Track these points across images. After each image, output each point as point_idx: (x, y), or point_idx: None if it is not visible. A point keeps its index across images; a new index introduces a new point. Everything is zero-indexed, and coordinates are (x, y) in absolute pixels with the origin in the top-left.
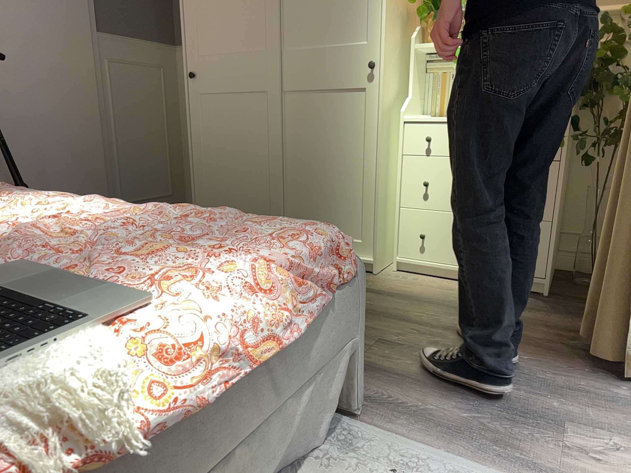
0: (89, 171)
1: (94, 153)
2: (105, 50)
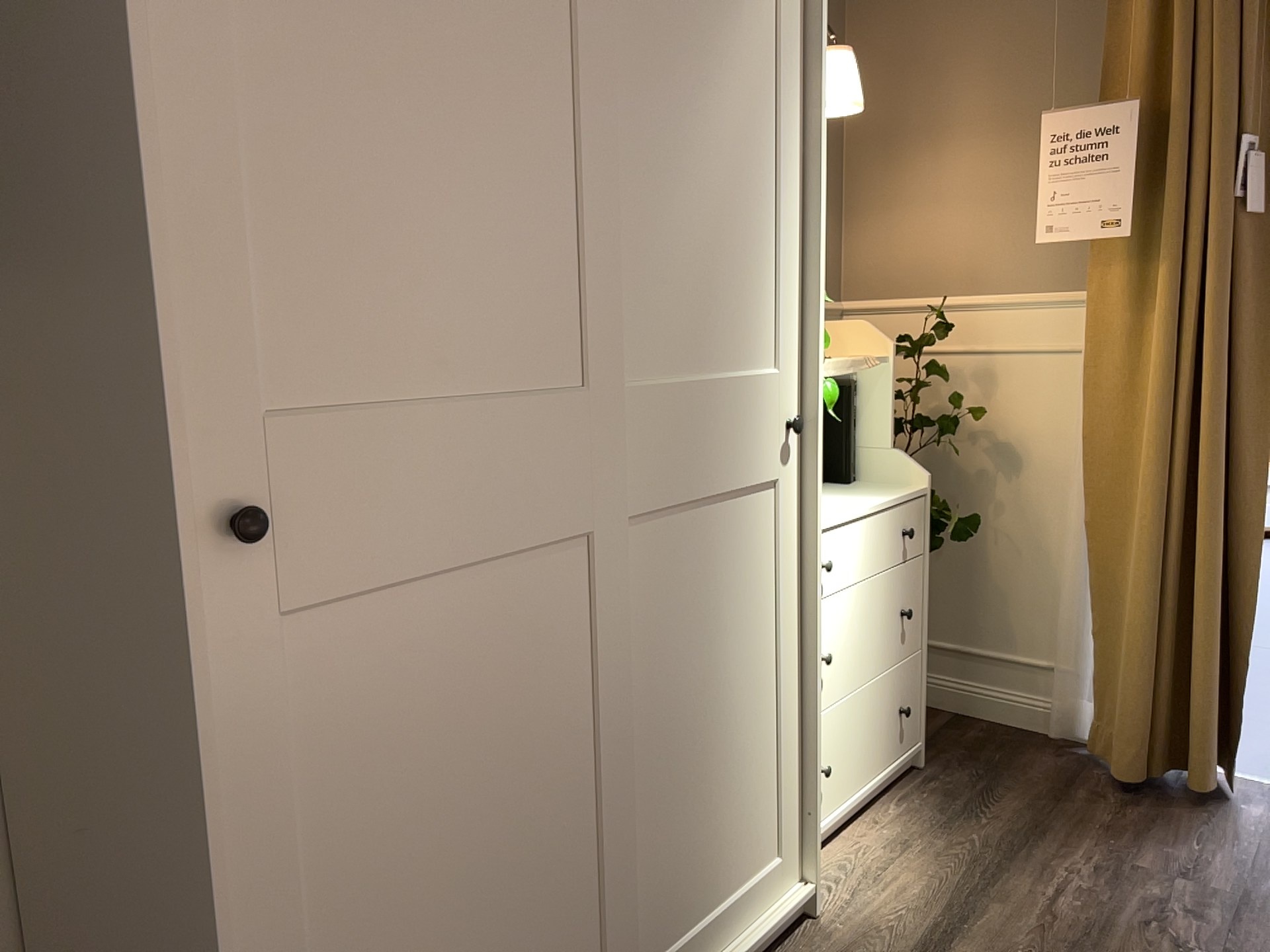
0: None
1: None
2: None
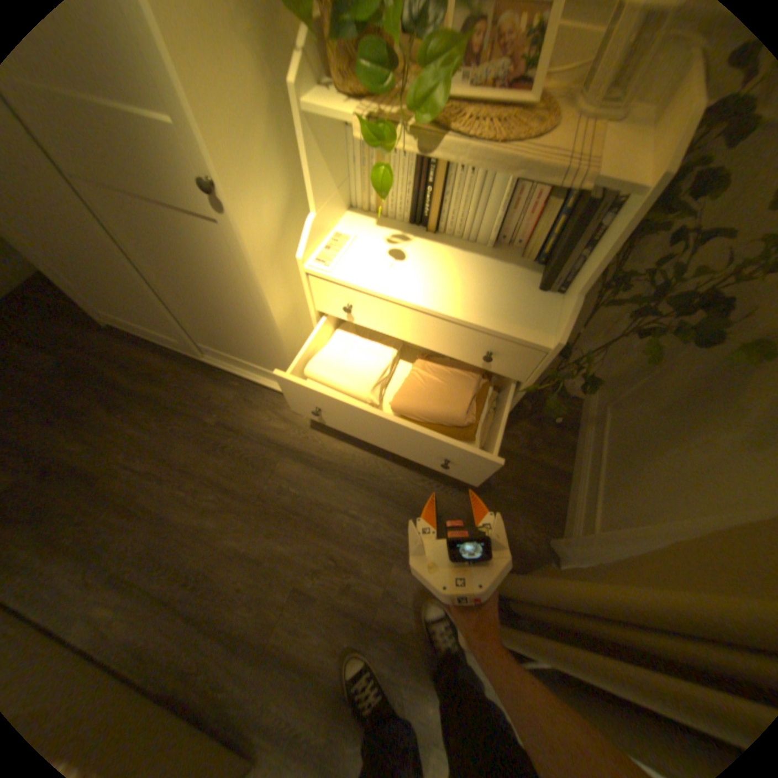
0: None
1: None
2: None
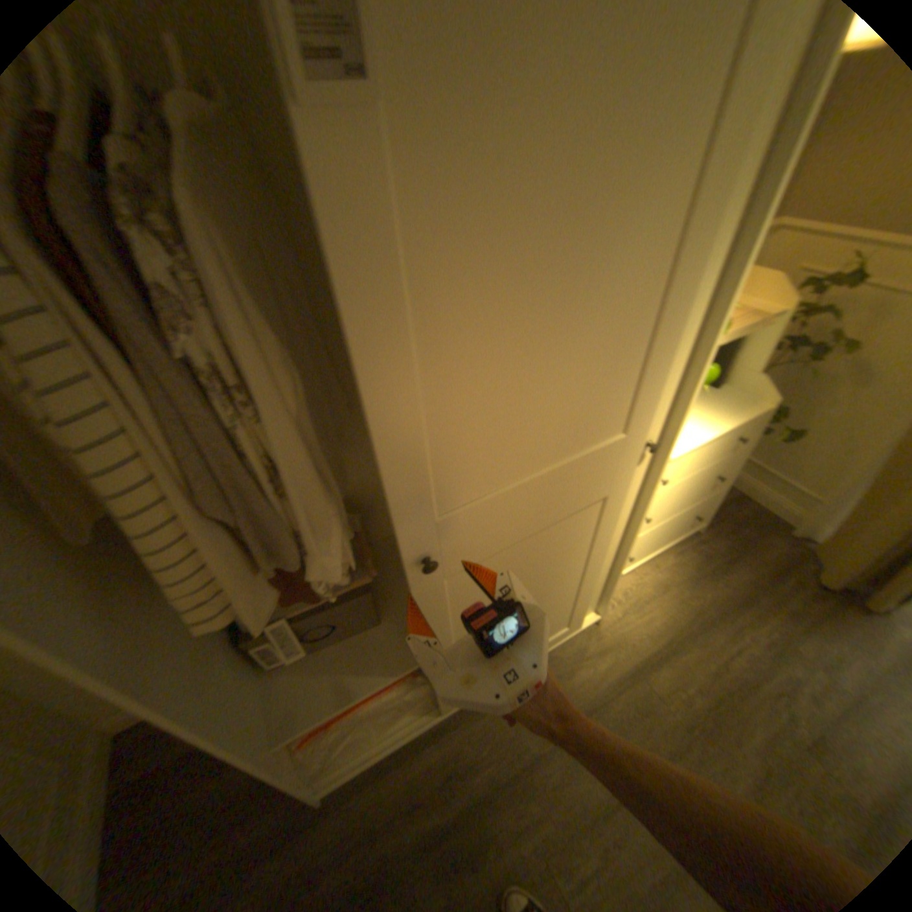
0: None
1: None
2: None
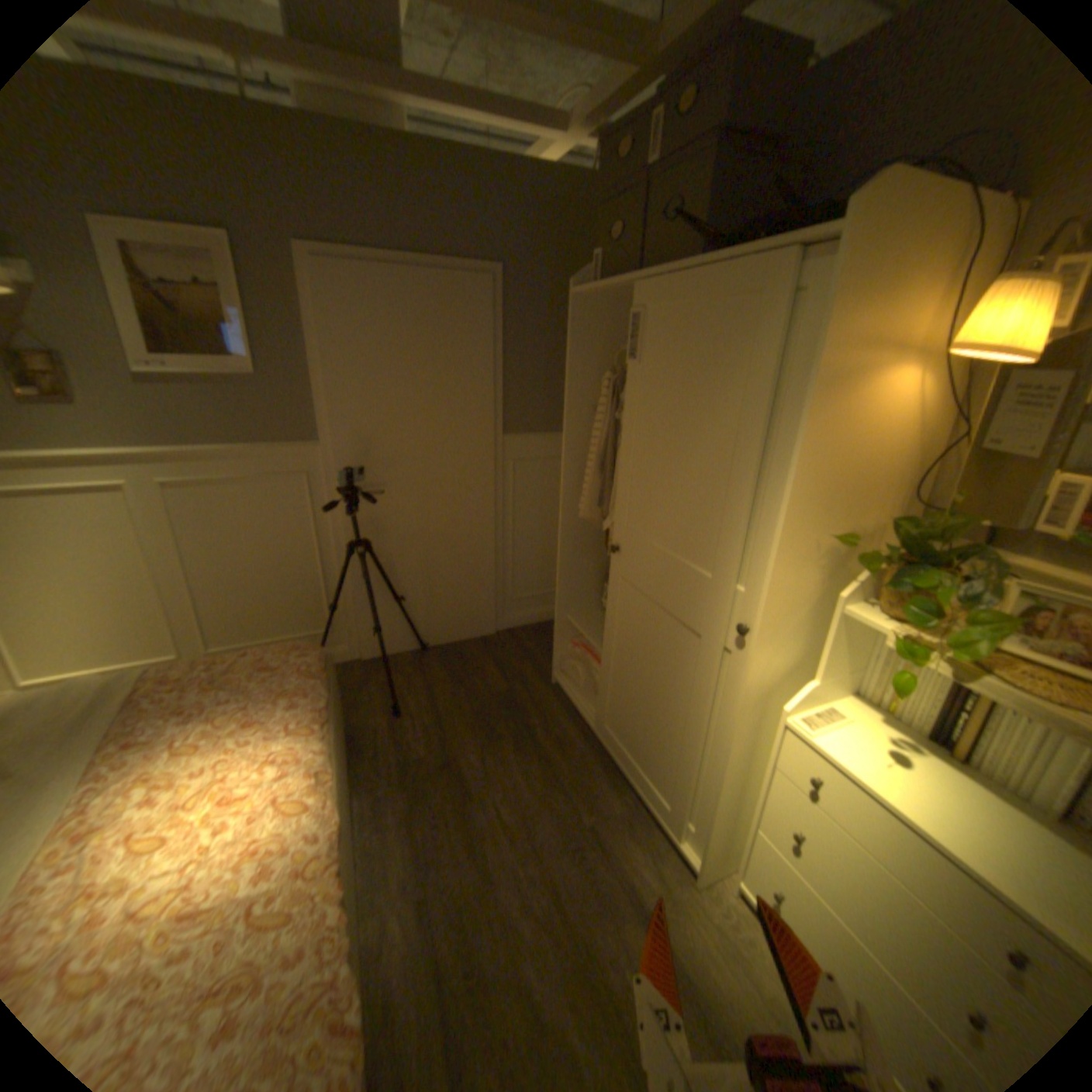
0: (475, 573)
1: (482, 557)
2: (508, 451)
